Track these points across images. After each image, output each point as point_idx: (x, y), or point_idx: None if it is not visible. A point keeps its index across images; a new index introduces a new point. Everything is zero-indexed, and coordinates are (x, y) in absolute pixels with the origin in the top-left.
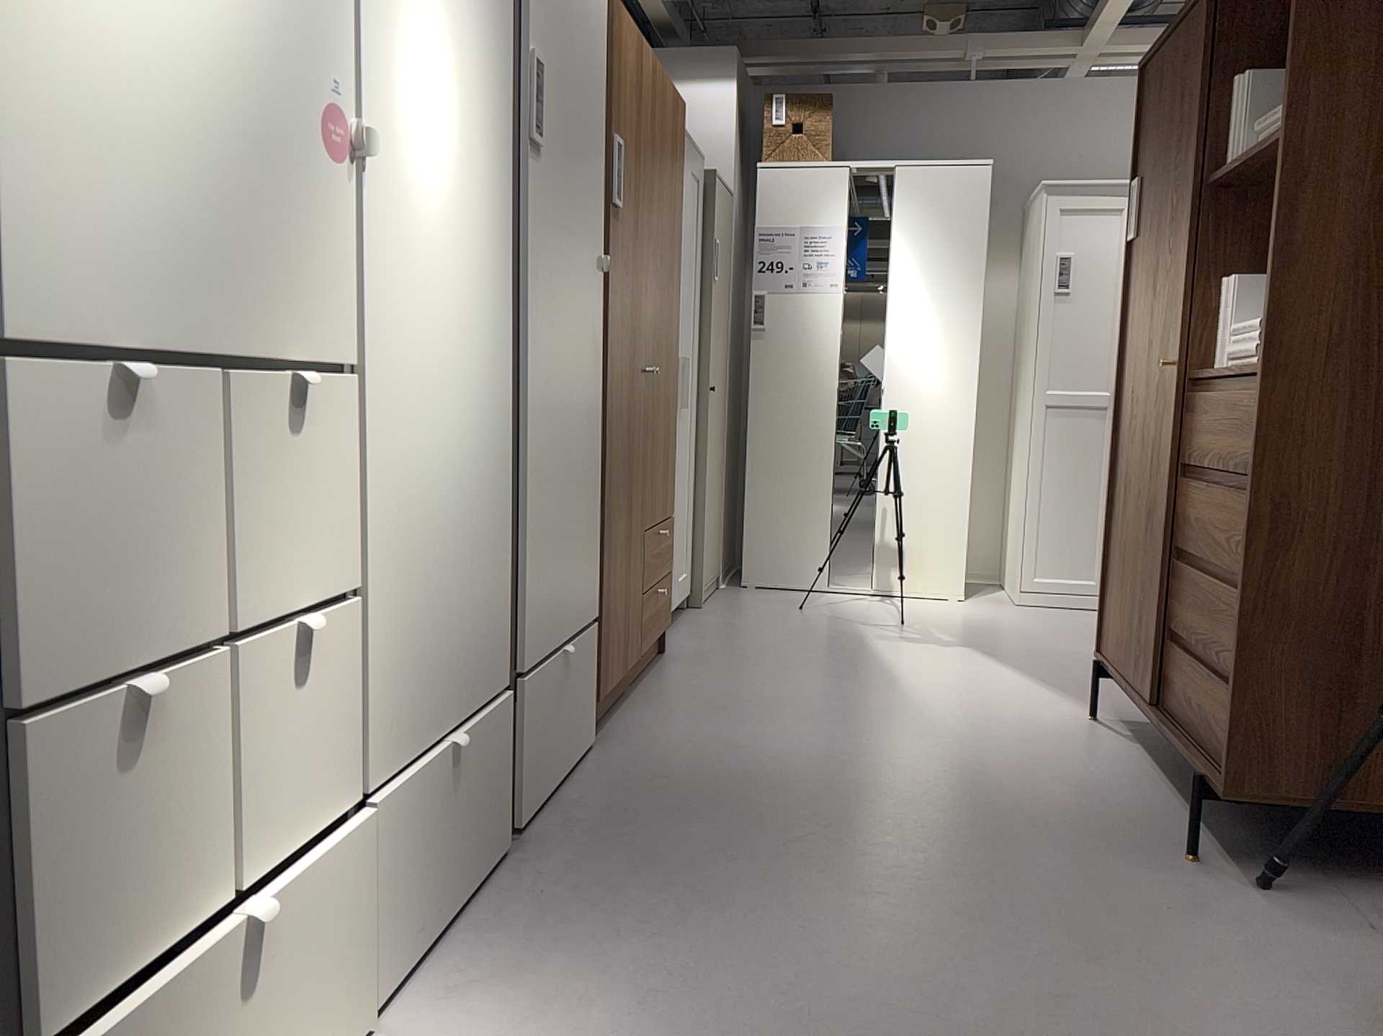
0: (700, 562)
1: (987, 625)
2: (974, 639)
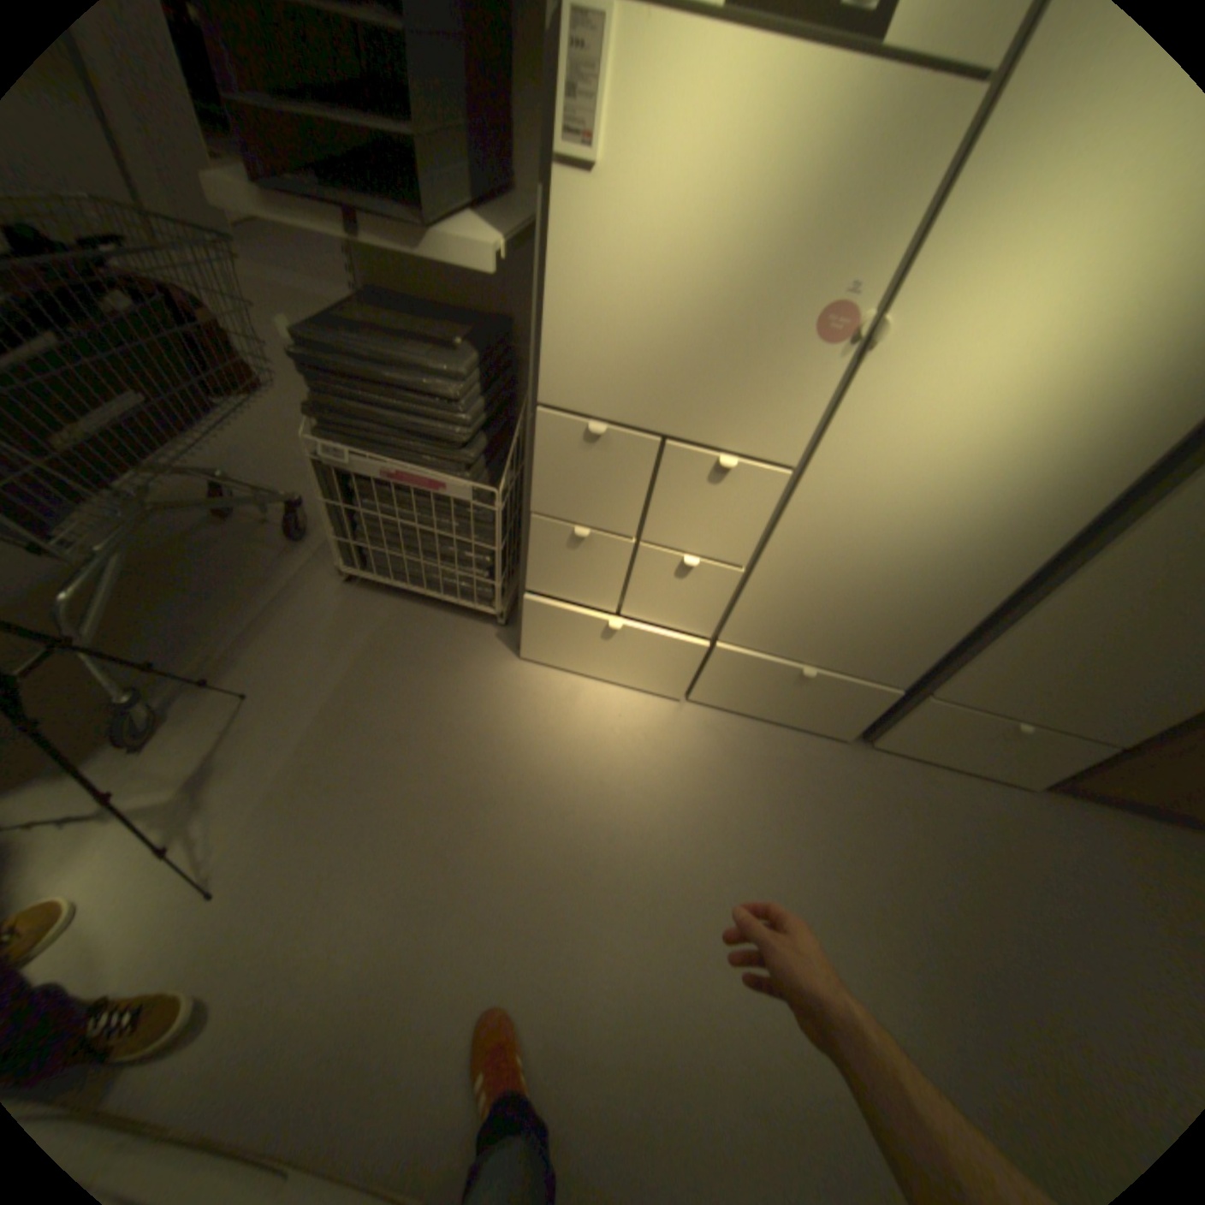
0: None
1: None
2: None
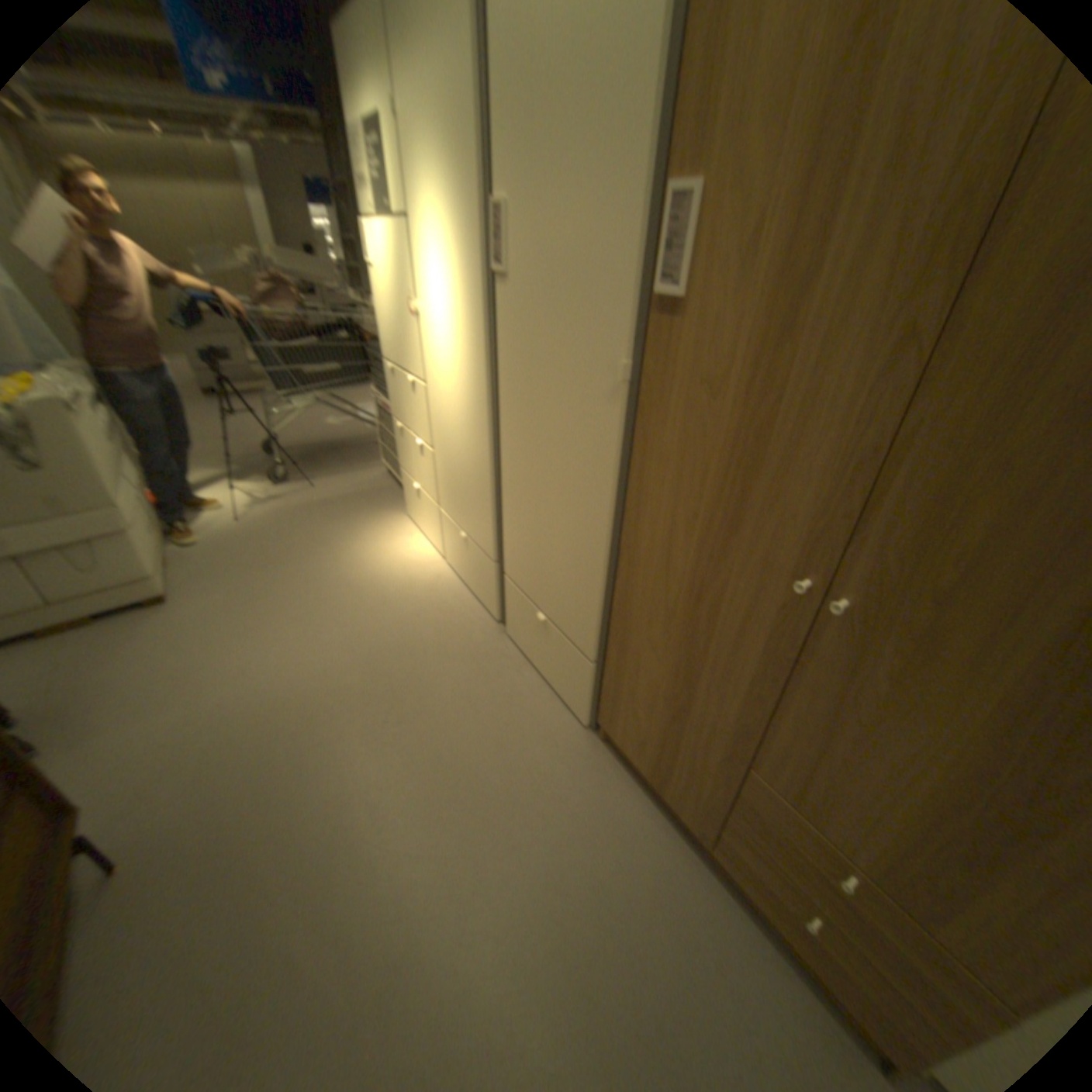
0: None
1: None
2: None
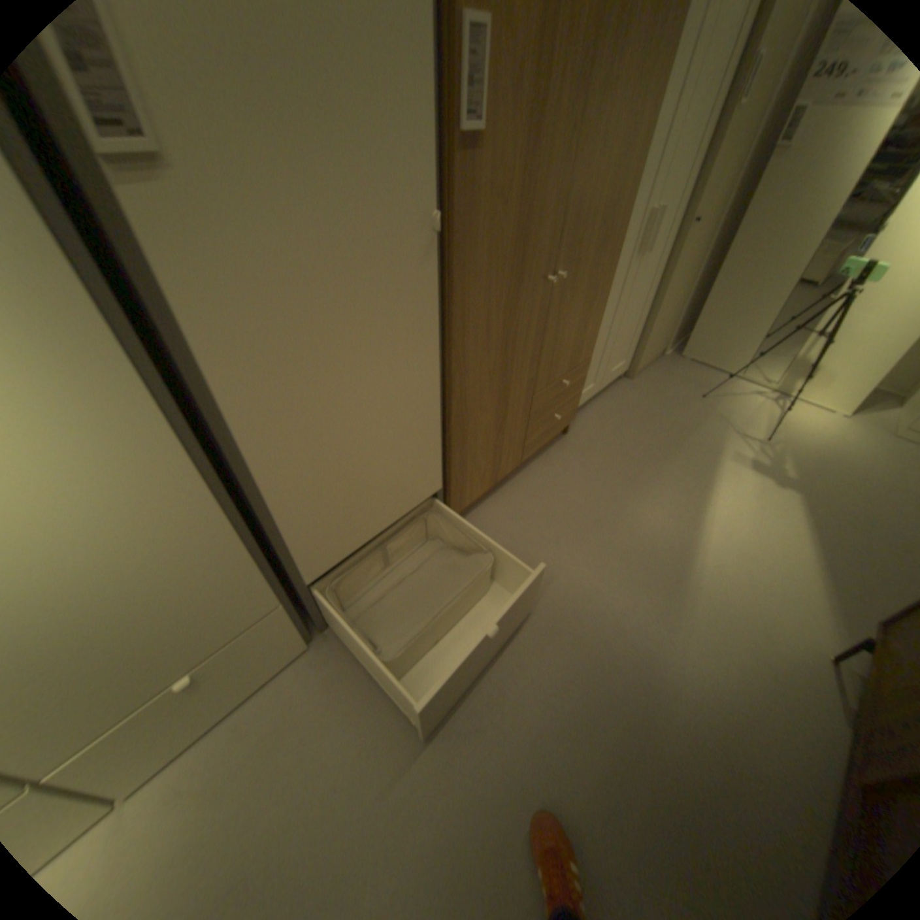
0: (642, 351)
1: (844, 459)
2: (816, 479)
